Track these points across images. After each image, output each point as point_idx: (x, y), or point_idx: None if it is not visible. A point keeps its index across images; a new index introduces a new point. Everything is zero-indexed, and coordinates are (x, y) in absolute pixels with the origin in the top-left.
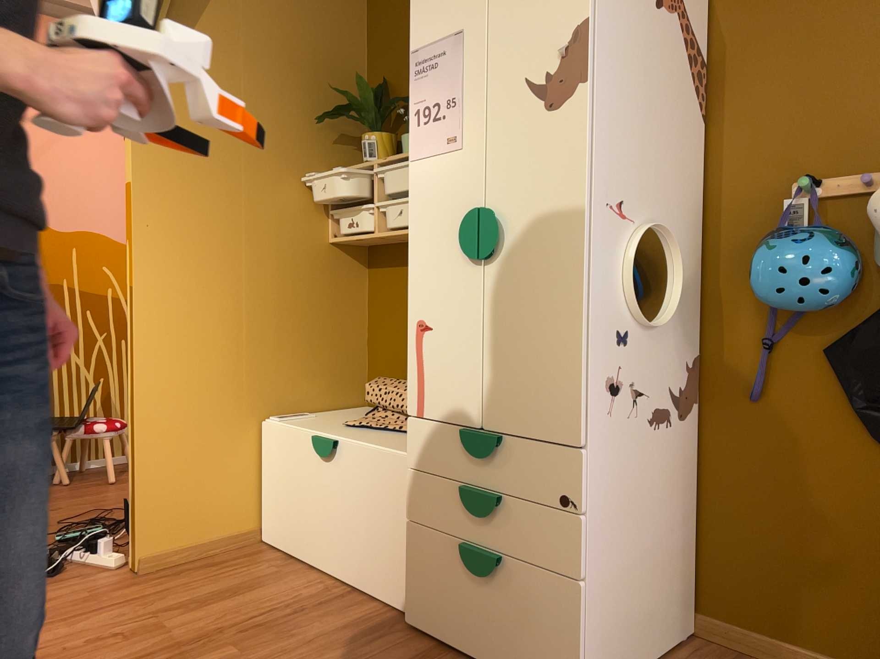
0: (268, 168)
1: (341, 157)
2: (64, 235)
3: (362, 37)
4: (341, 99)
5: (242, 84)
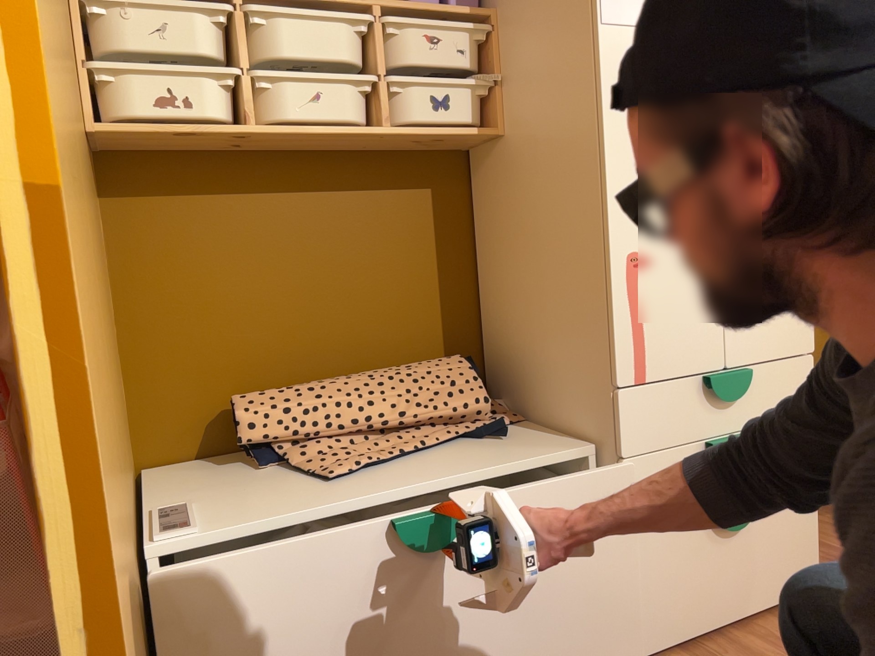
0: None
1: None
2: None
3: None
4: None
5: None
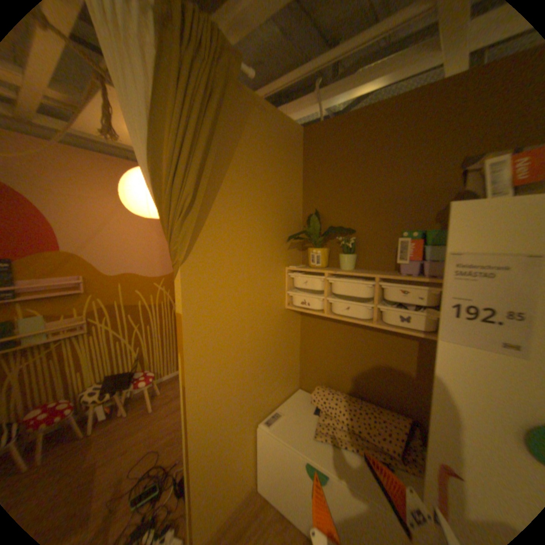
0: (258, 275)
1: (290, 256)
2: (112, 277)
3: (300, 181)
4: (291, 221)
5: (244, 224)
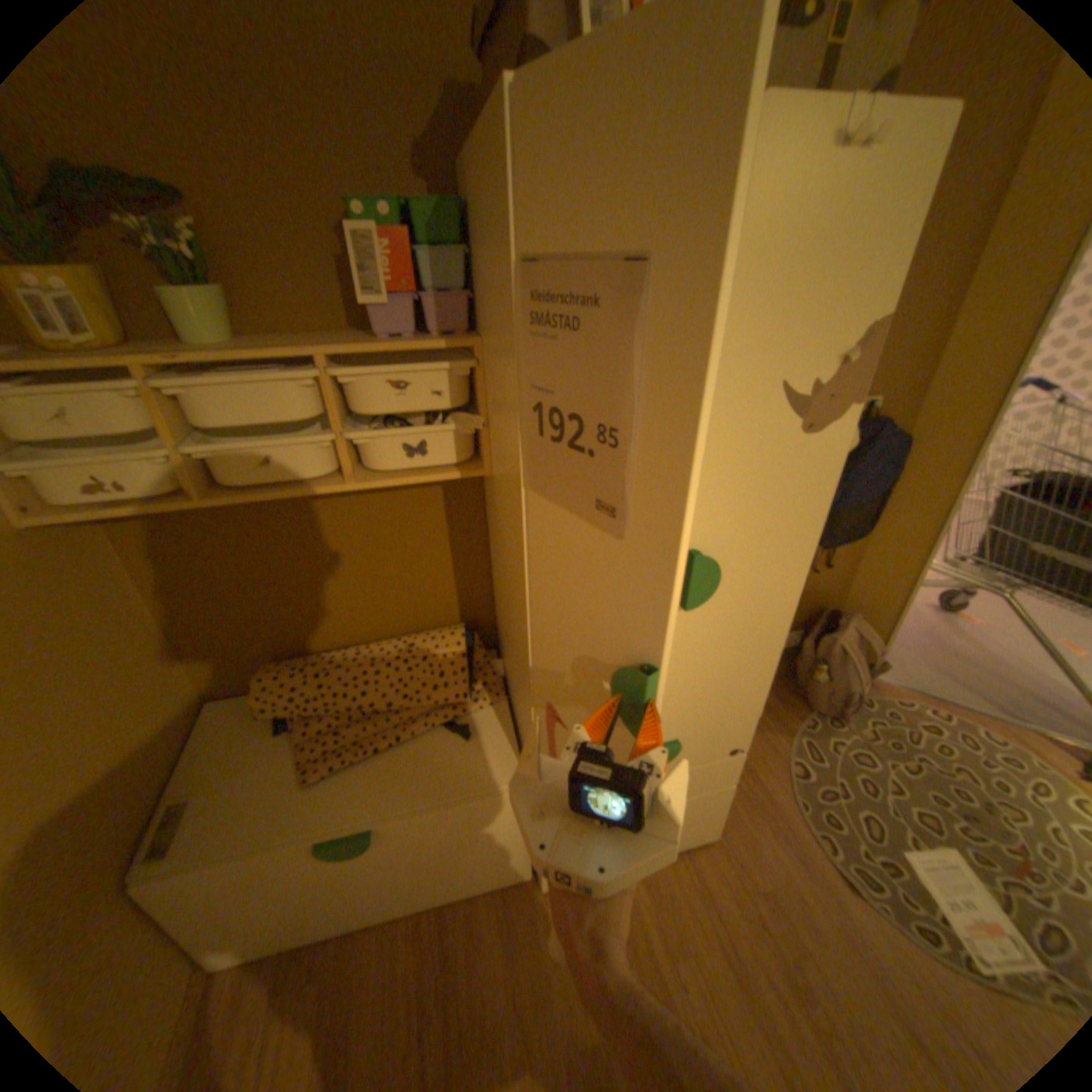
0: None
1: None
2: None
3: None
4: None
5: None
